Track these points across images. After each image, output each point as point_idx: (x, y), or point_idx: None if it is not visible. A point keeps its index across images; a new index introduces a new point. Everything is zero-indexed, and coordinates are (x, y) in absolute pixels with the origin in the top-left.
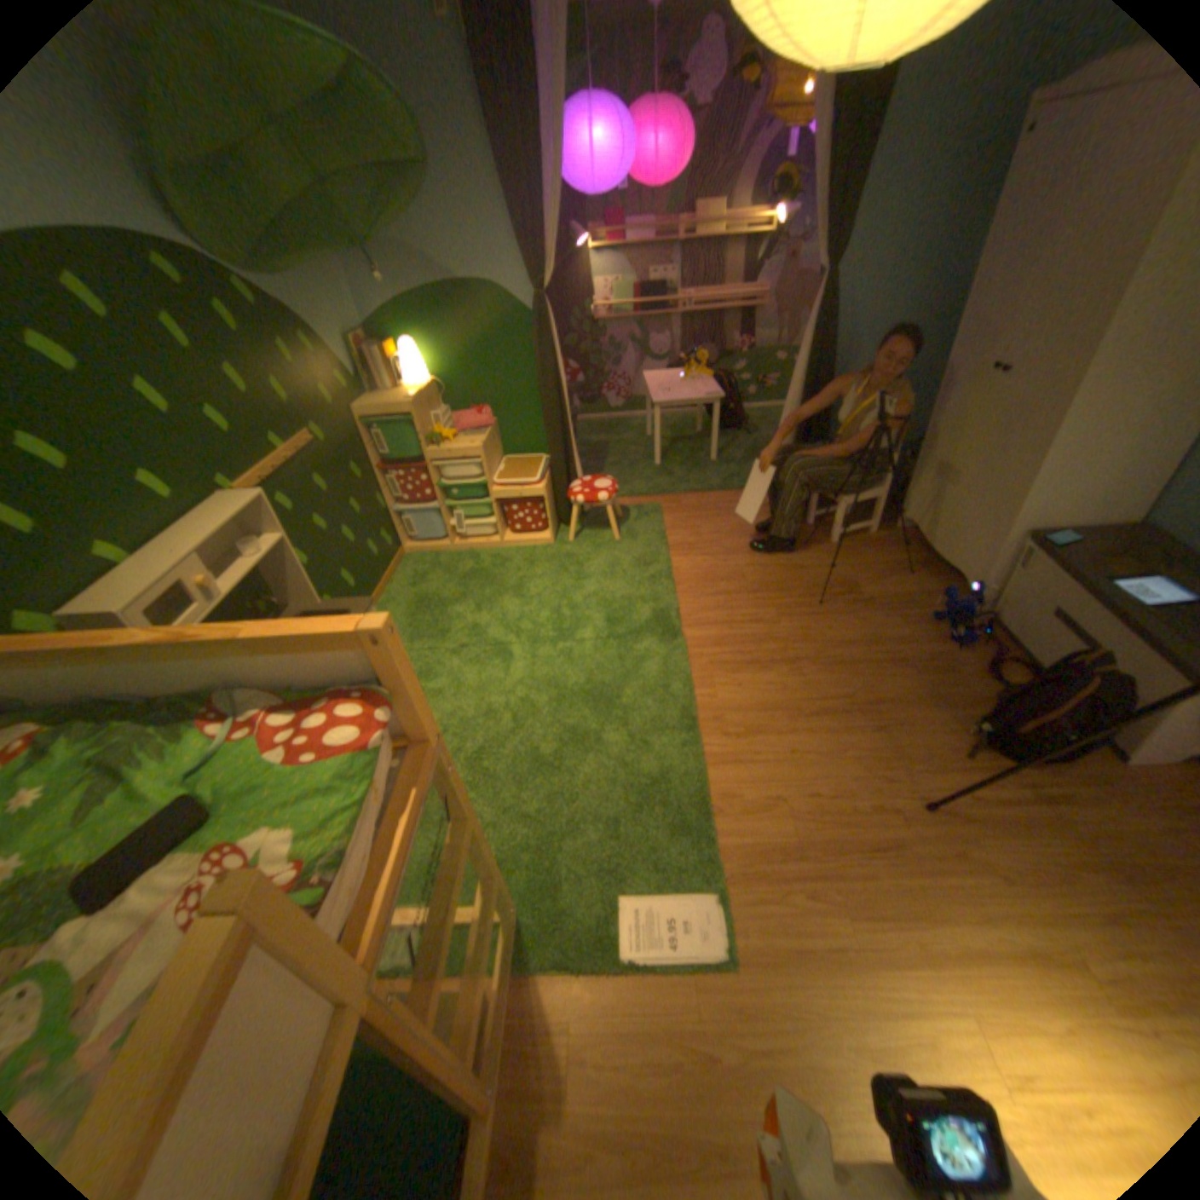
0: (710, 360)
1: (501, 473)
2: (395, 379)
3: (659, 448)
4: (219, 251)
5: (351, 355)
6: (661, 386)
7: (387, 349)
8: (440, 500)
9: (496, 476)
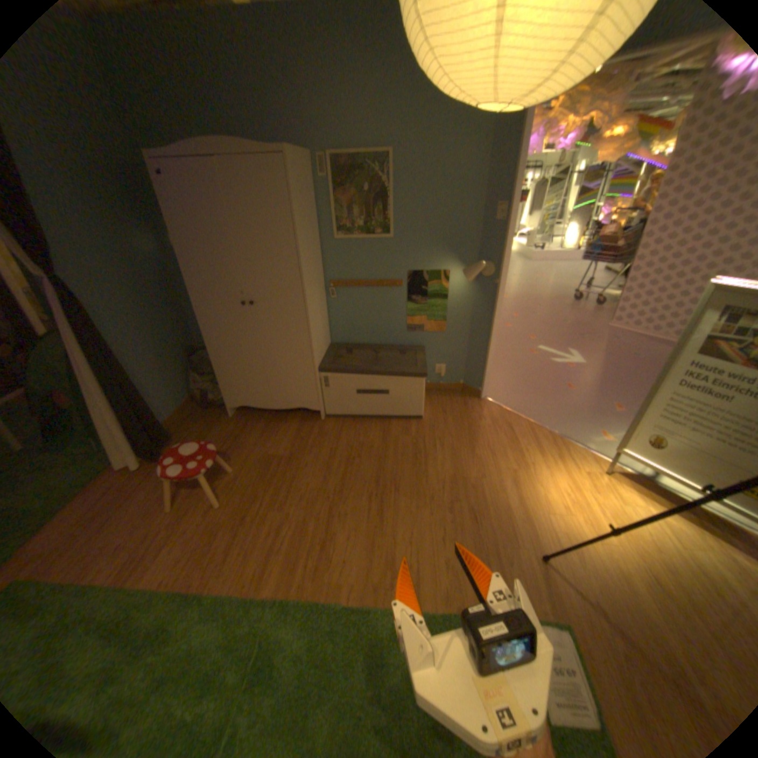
0: None
1: None
2: None
3: None
4: None
5: None
6: None
7: None
8: None
9: None
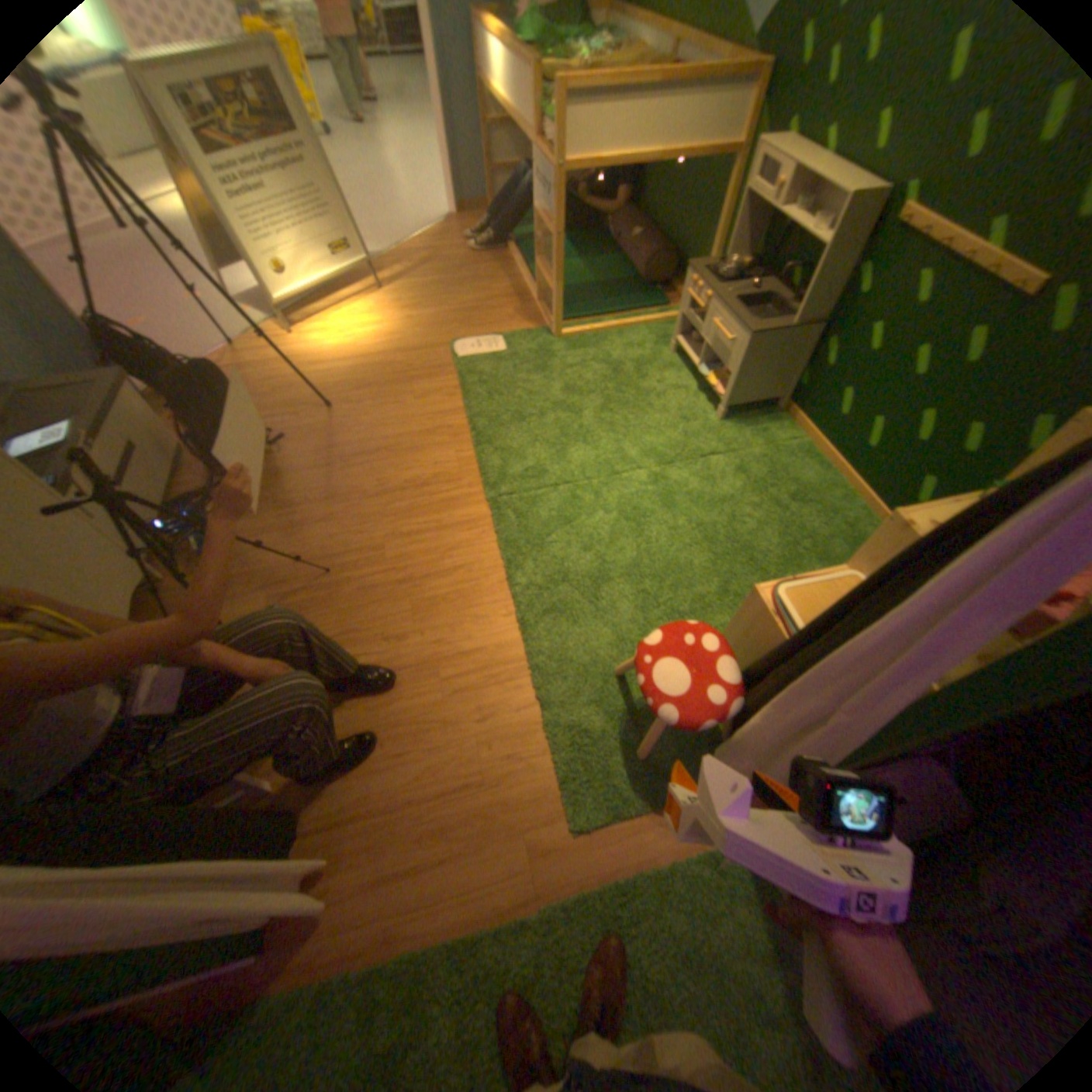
0: None
1: None
2: None
3: None
4: None
5: None
6: None
7: None
8: None
9: None
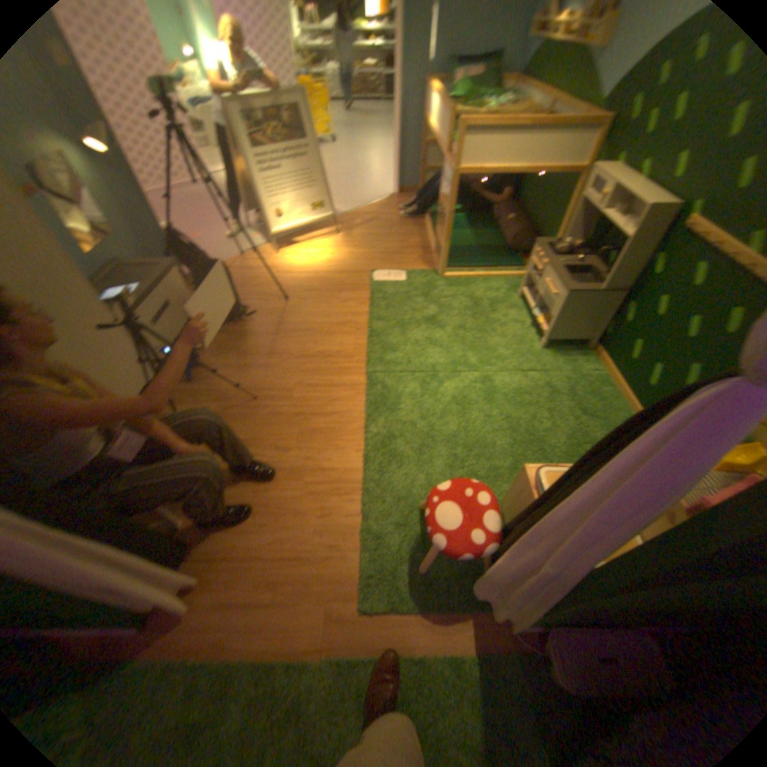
0: None
1: None
2: None
3: None
4: None
5: None
6: None
7: None
8: None
9: None
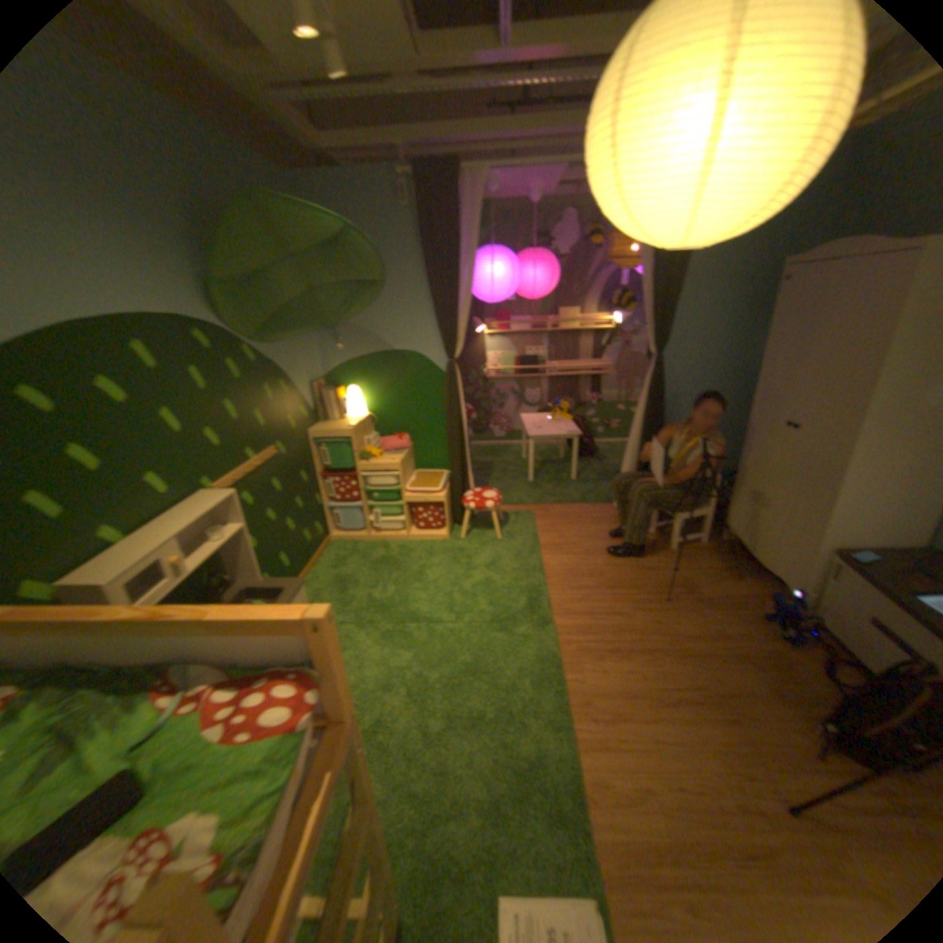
0: (568, 408)
1: (411, 482)
2: (341, 413)
3: (531, 468)
4: (236, 329)
5: (312, 395)
6: (533, 425)
7: (338, 392)
8: (362, 500)
9: (407, 484)
